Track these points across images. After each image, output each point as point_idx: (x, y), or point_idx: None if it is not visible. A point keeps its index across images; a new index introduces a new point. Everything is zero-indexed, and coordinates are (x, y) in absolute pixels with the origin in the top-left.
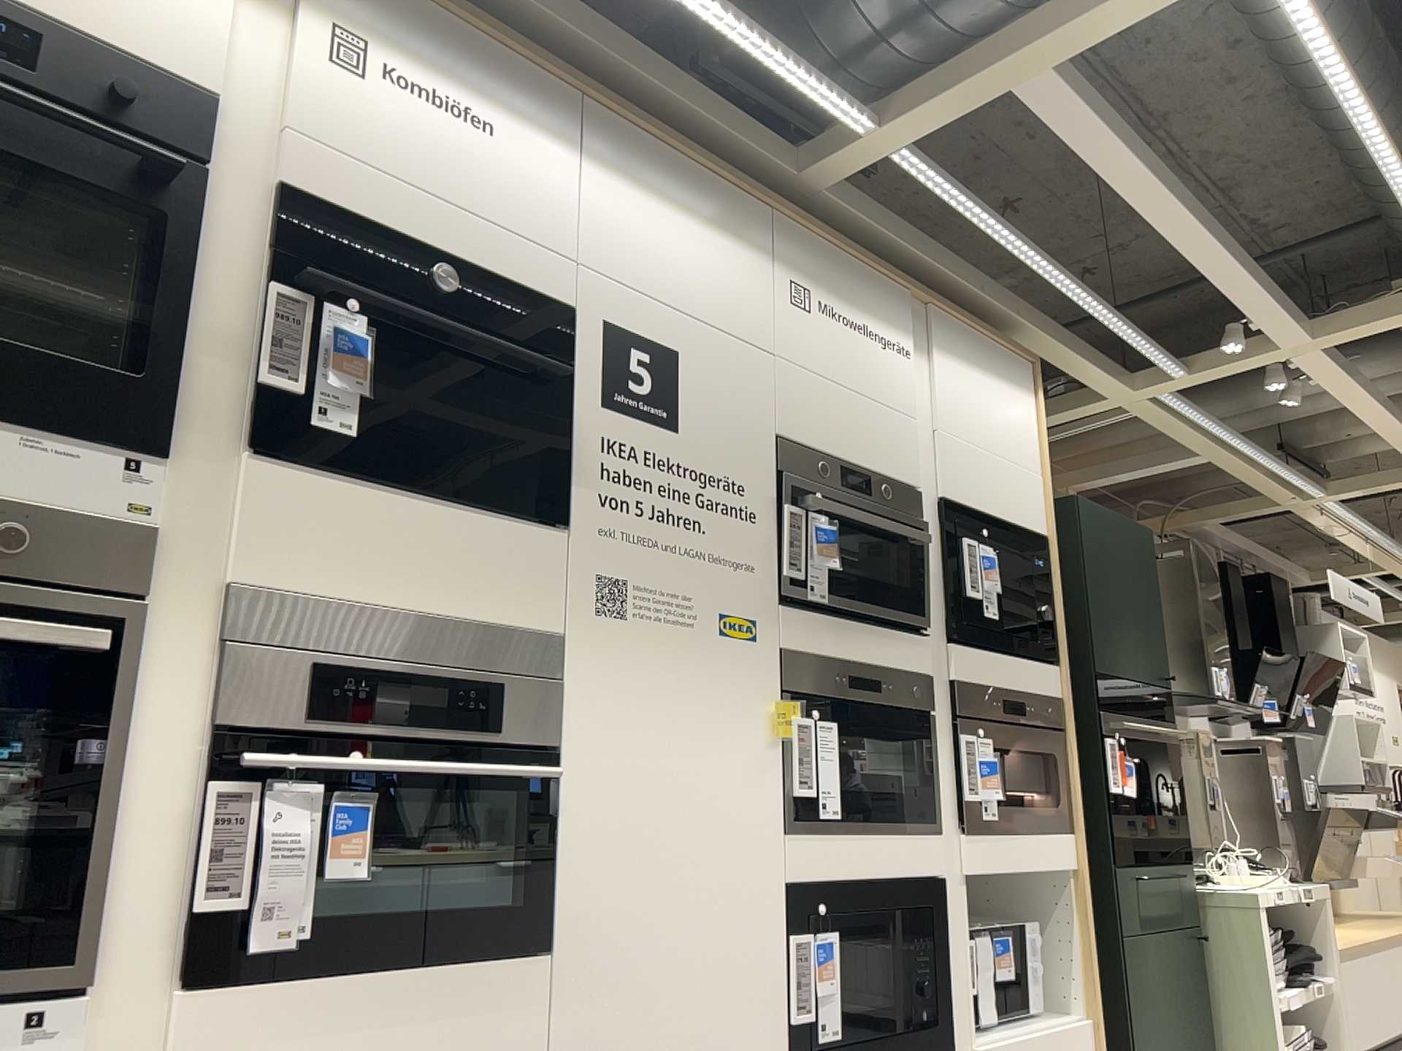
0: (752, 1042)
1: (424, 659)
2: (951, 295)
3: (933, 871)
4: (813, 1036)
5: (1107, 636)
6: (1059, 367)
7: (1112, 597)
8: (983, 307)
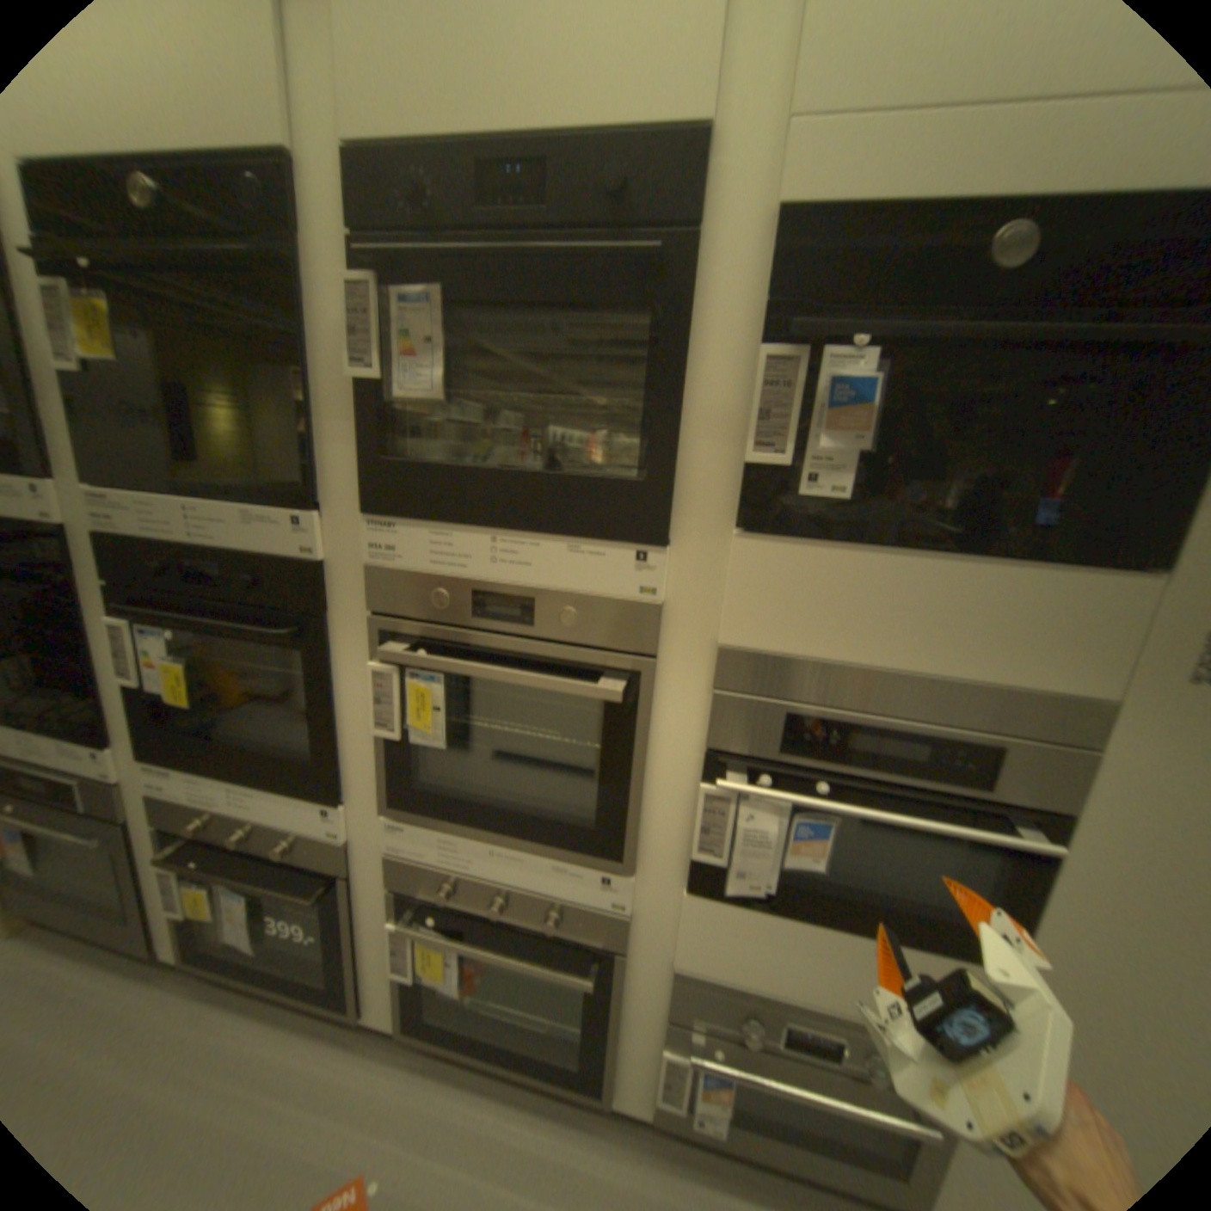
0: None
1: (909, 714)
2: None
3: None
4: None
5: None
6: None
7: None
8: None
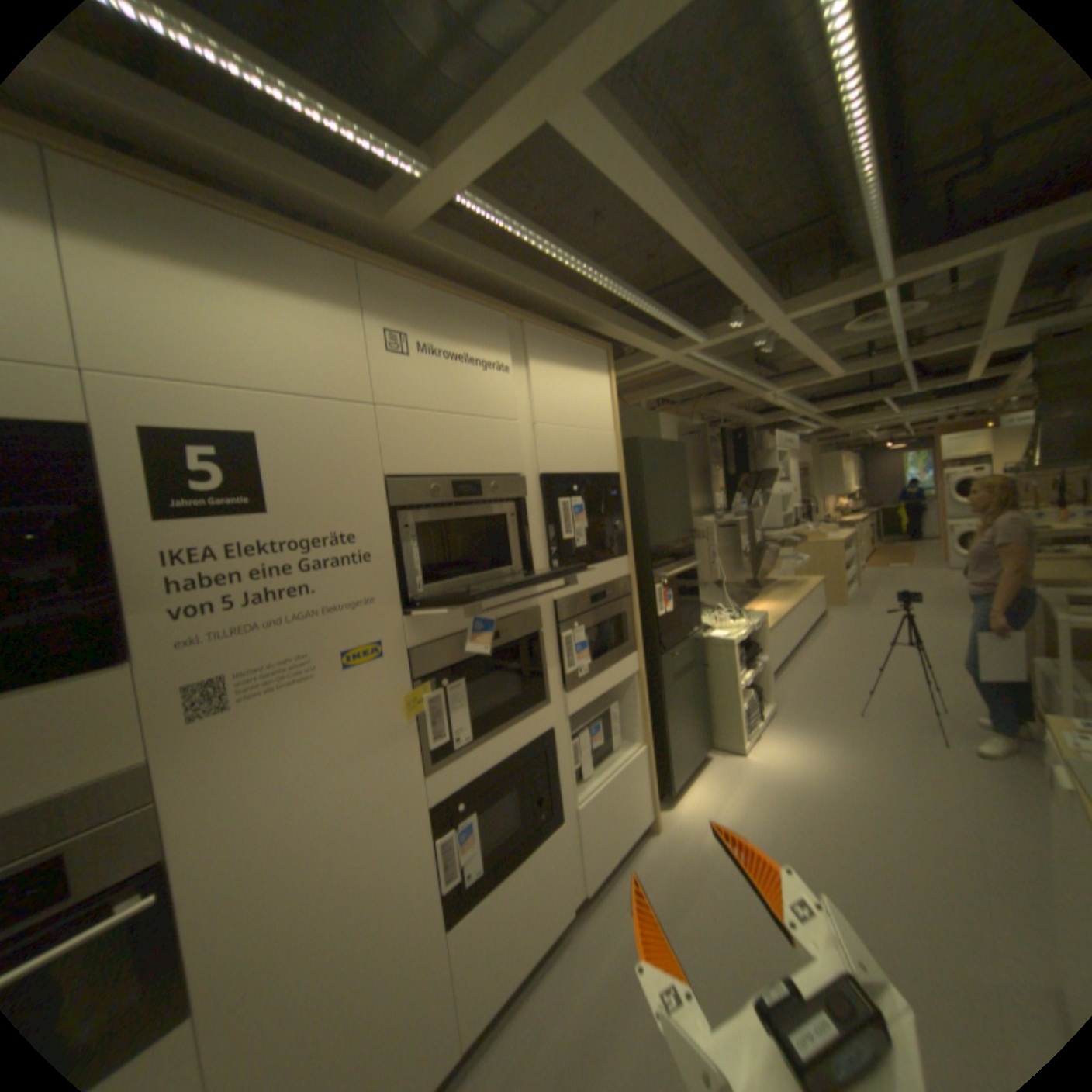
0: (408, 929)
1: None
2: (544, 308)
3: (543, 731)
4: (459, 888)
5: (657, 524)
6: (628, 345)
7: (661, 497)
8: (569, 314)
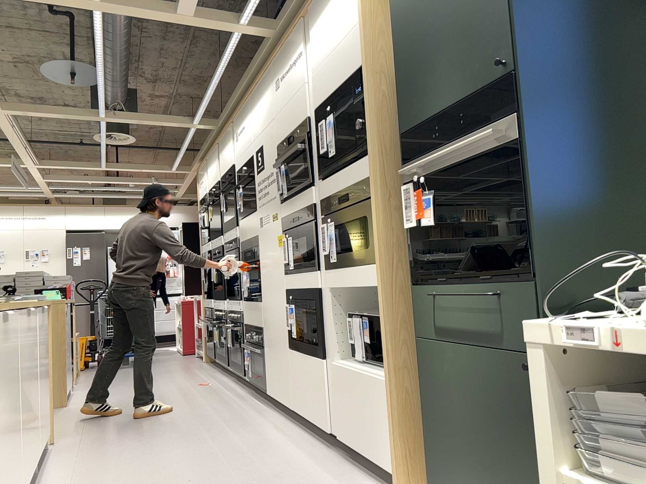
0: (282, 331)
1: (249, 247)
2: None
3: (316, 287)
4: (292, 335)
5: (417, 91)
6: None
7: (426, 45)
8: None
